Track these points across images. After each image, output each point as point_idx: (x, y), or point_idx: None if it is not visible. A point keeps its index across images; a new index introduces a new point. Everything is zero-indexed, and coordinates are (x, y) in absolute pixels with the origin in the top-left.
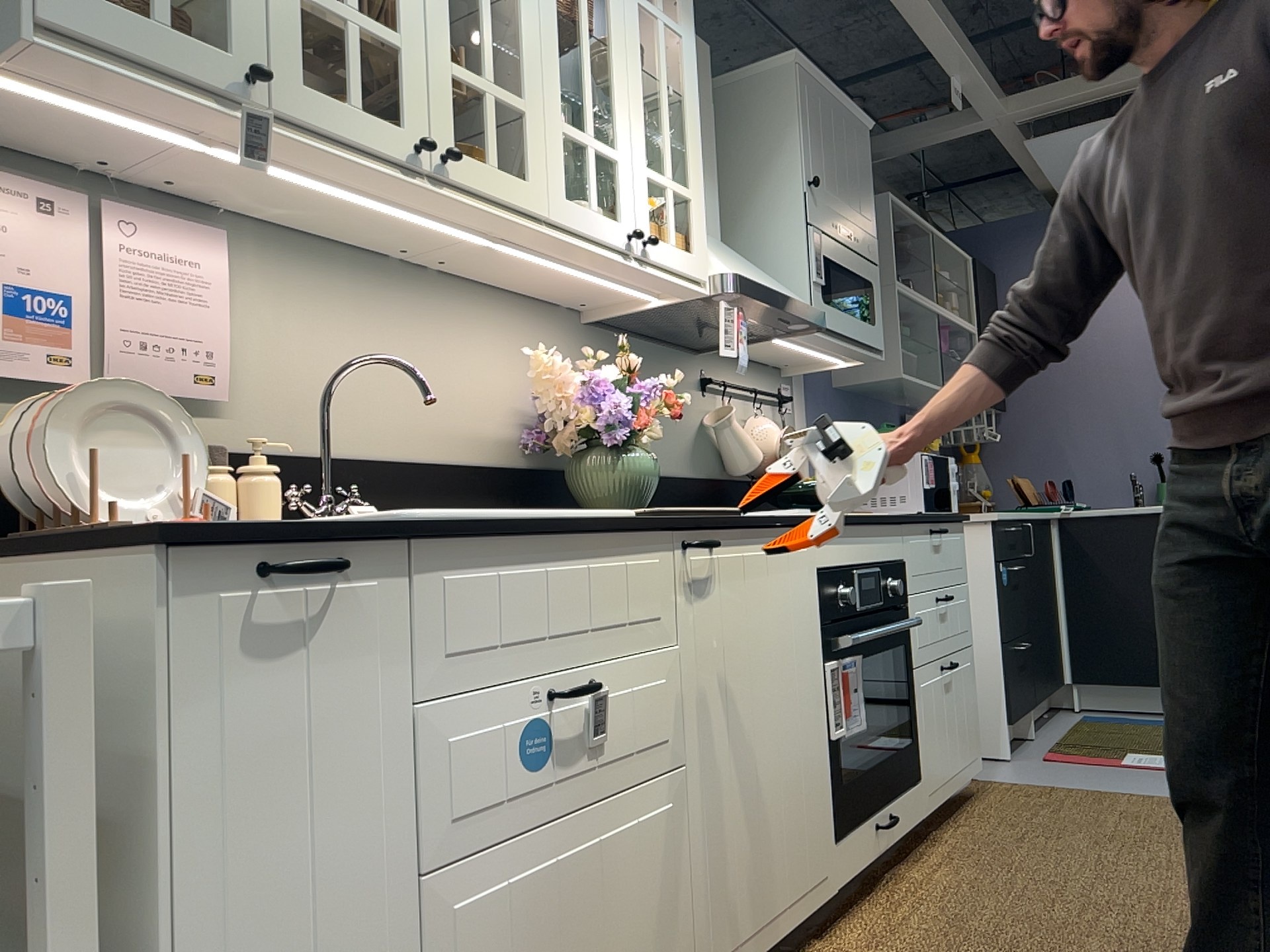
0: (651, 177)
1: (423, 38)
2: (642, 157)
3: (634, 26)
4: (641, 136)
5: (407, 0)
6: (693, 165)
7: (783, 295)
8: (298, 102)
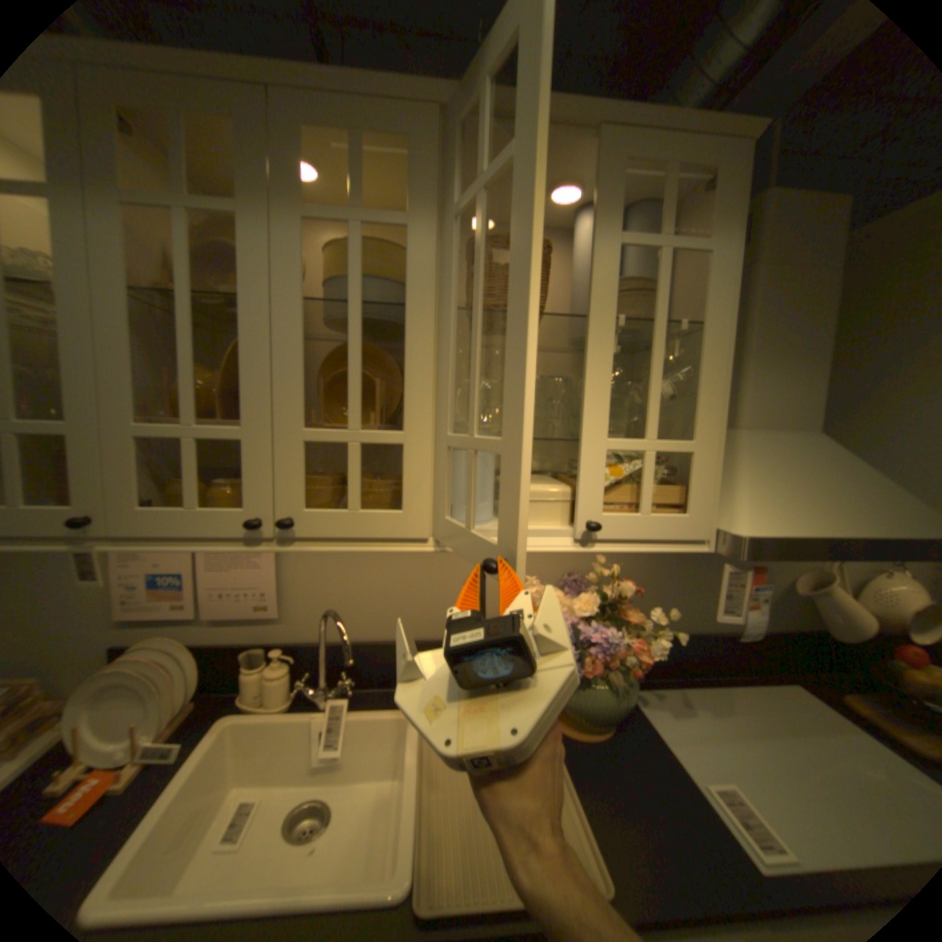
0: (613, 447)
1: (267, 417)
2: (598, 429)
3: (608, 274)
4: (600, 404)
5: (247, 389)
6: (703, 408)
7: (861, 540)
8: (128, 522)
